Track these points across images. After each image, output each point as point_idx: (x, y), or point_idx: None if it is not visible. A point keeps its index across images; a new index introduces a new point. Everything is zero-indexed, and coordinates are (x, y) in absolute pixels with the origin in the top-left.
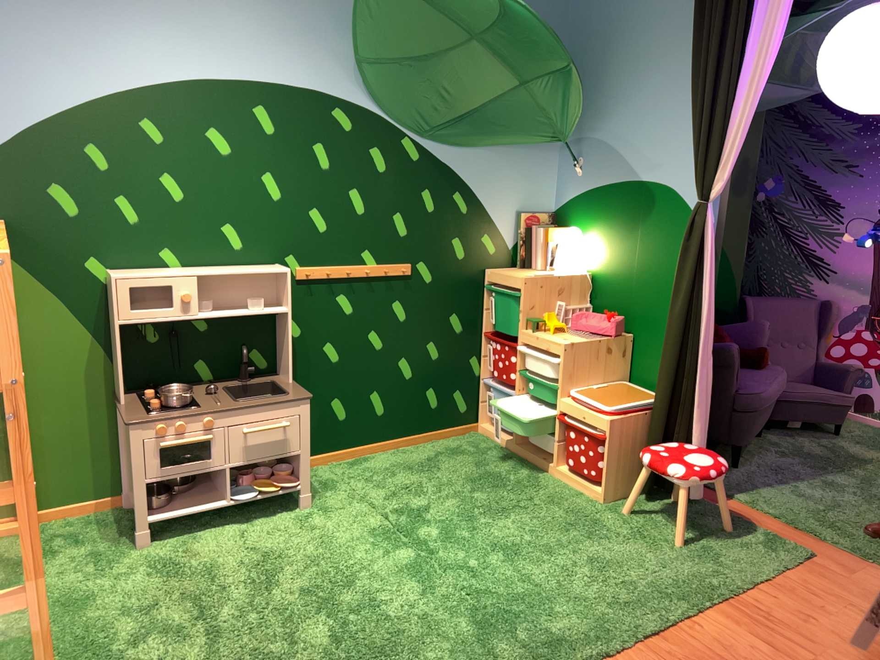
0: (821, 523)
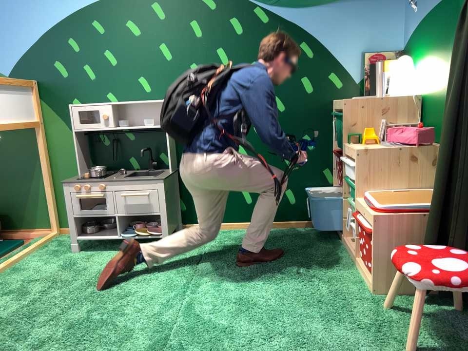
0: None
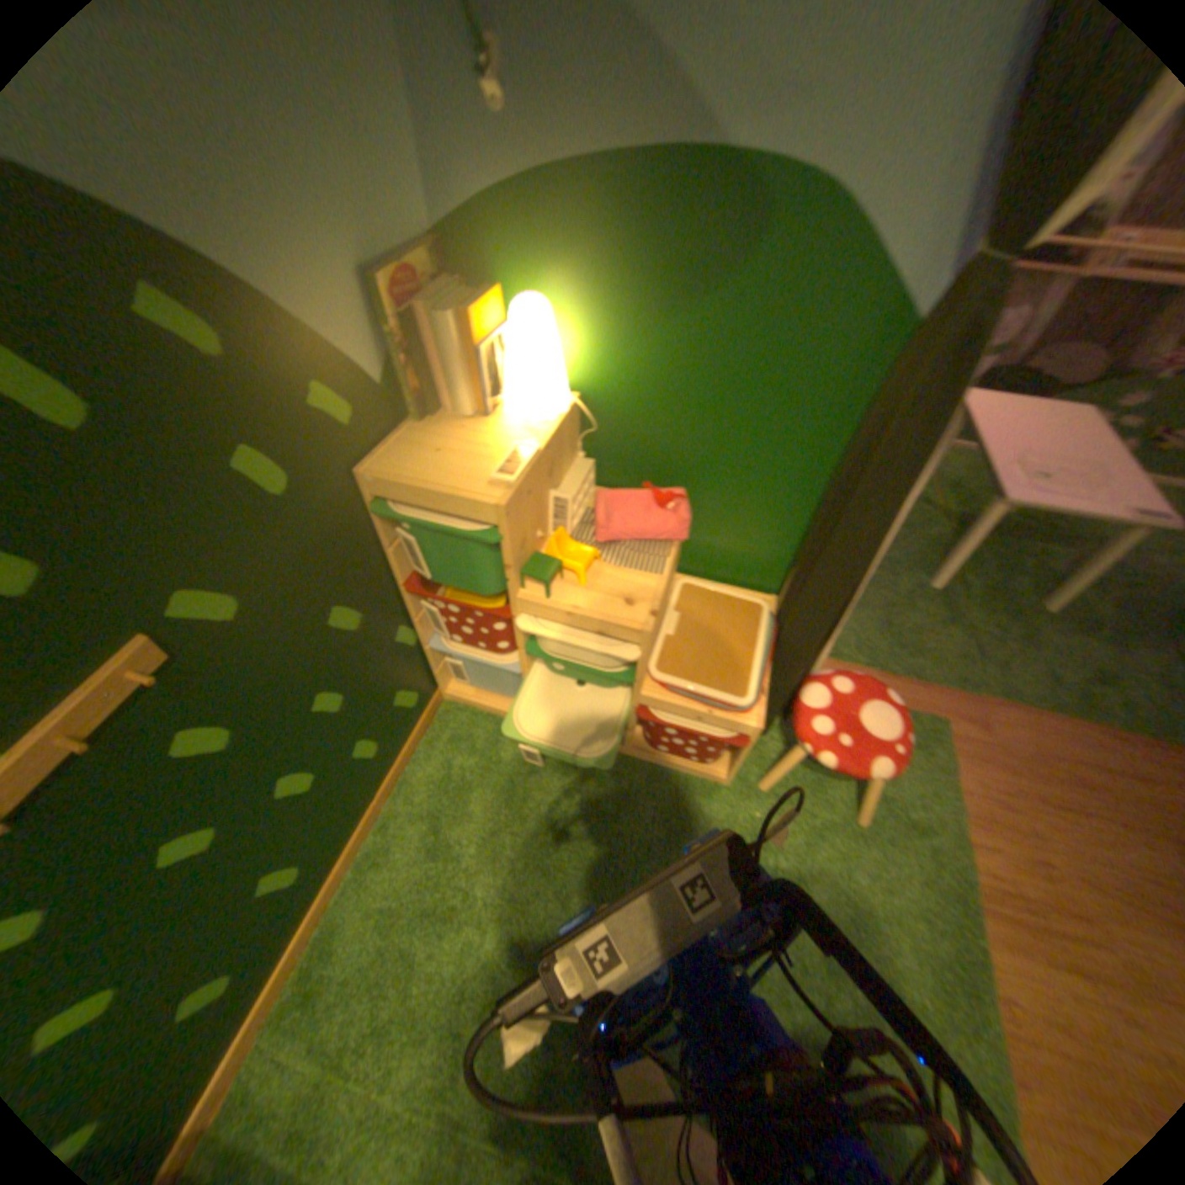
0: (919, 654)
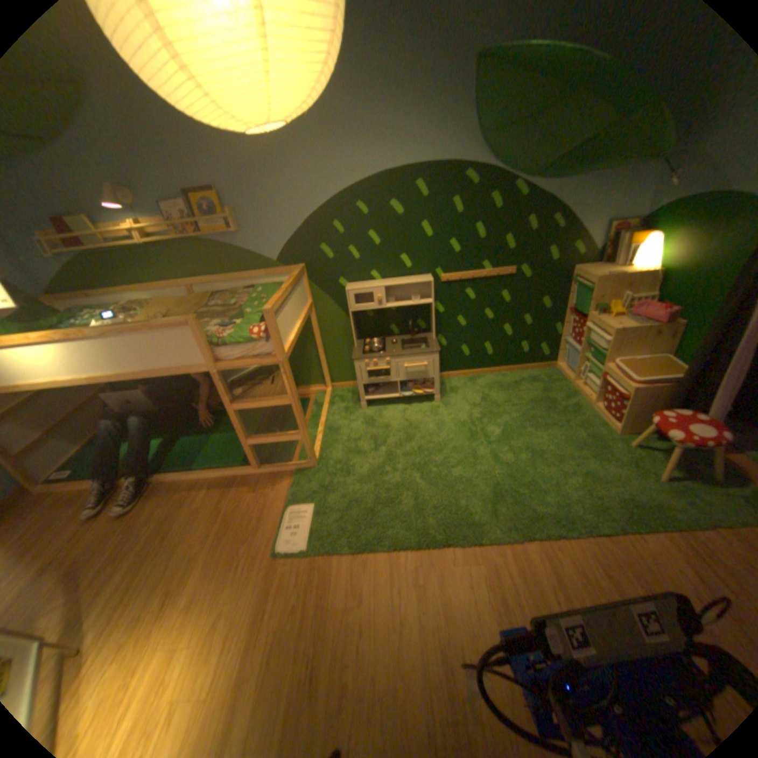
0: None
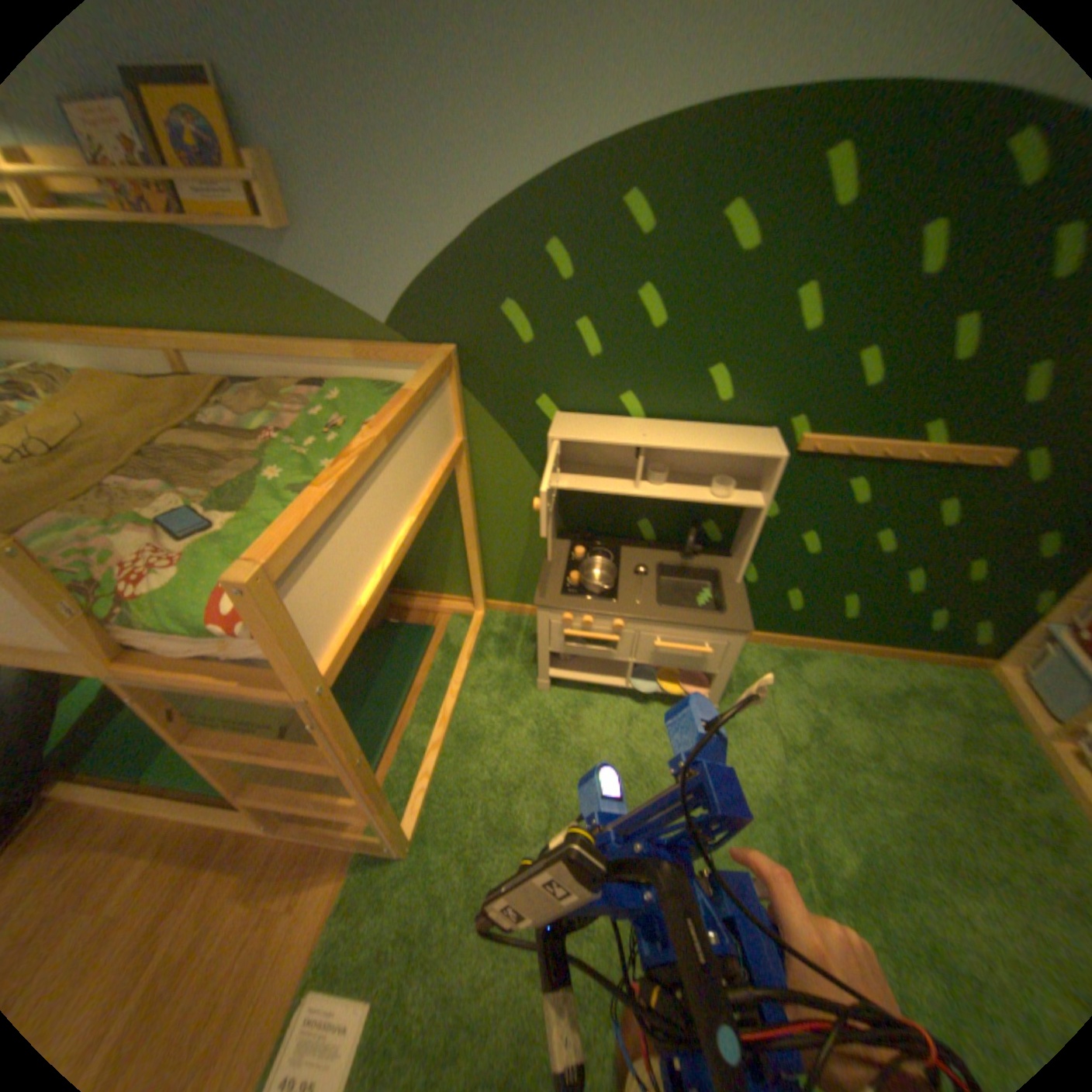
0: None
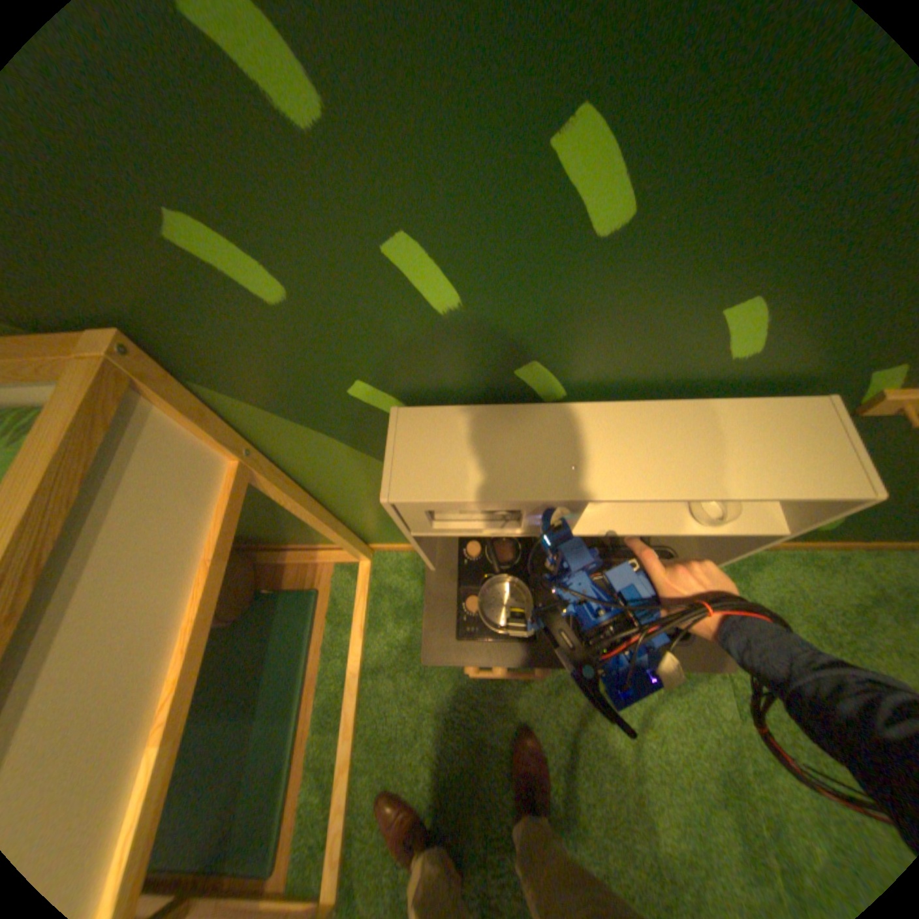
0: None
